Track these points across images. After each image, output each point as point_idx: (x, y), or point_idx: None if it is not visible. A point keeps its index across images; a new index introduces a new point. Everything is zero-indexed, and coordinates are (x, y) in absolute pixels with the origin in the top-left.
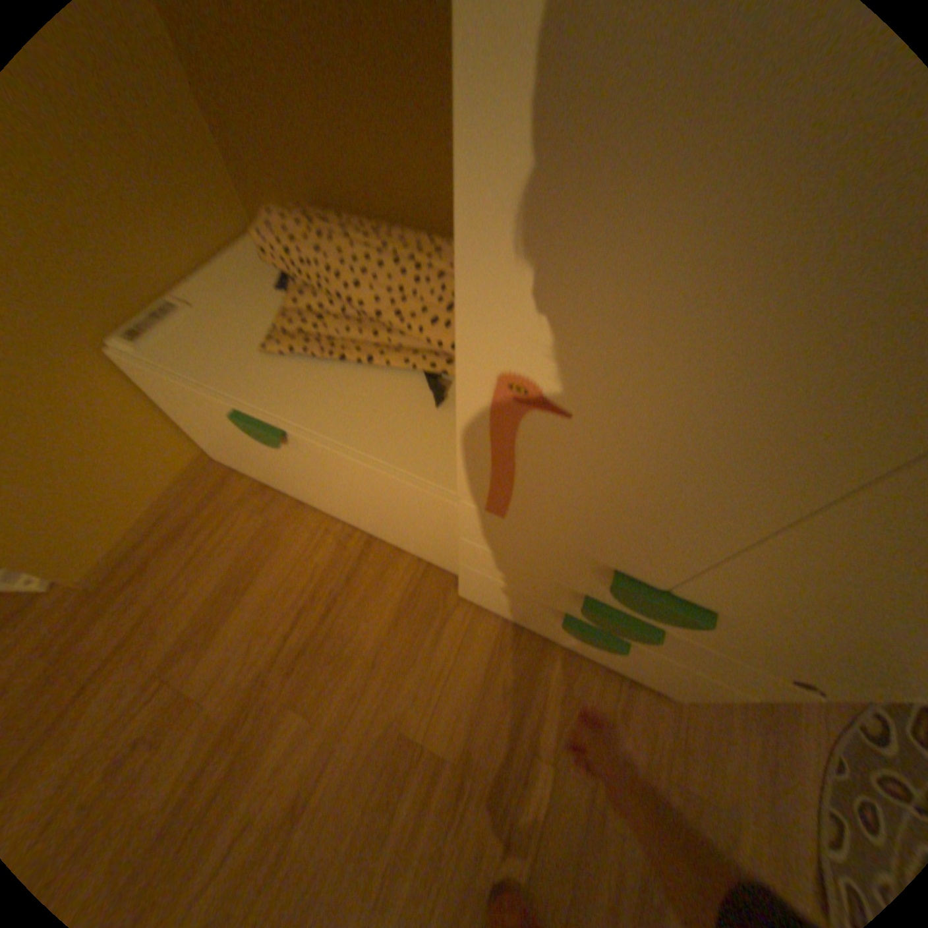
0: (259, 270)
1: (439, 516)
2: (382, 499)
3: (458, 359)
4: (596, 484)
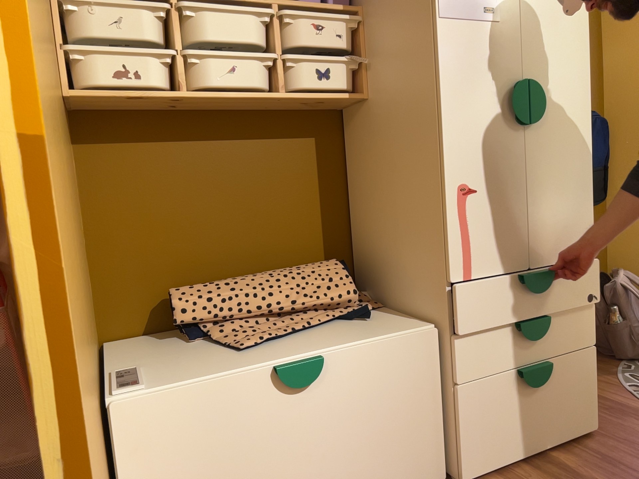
0: (158, 345)
1: (428, 364)
2: (388, 392)
3: (447, 191)
4: (492, 220)
